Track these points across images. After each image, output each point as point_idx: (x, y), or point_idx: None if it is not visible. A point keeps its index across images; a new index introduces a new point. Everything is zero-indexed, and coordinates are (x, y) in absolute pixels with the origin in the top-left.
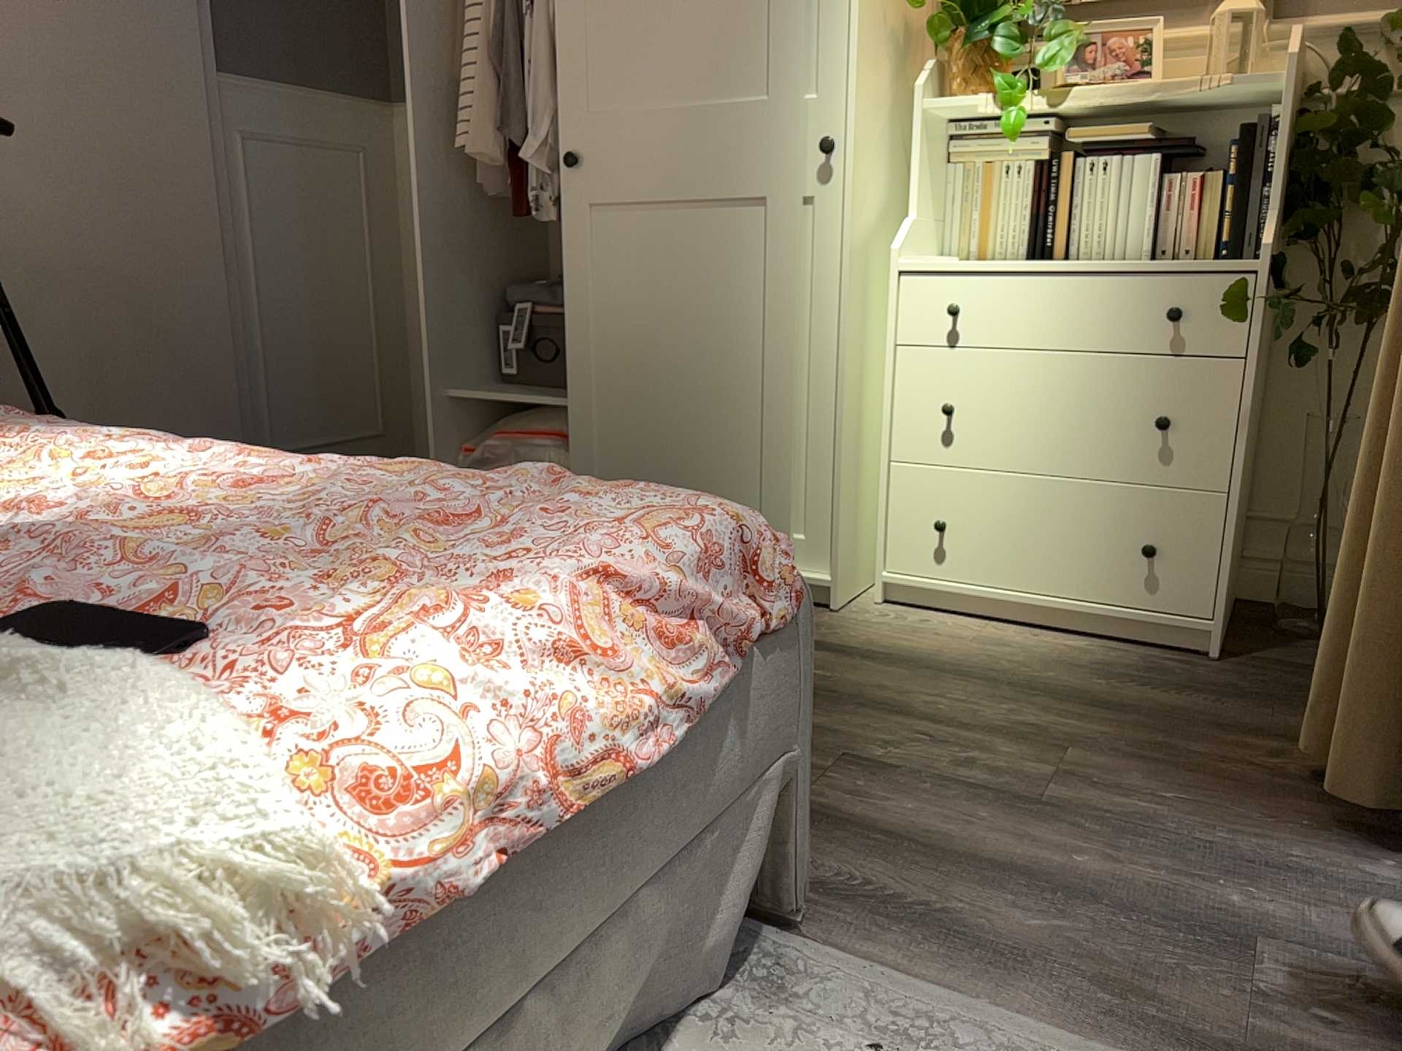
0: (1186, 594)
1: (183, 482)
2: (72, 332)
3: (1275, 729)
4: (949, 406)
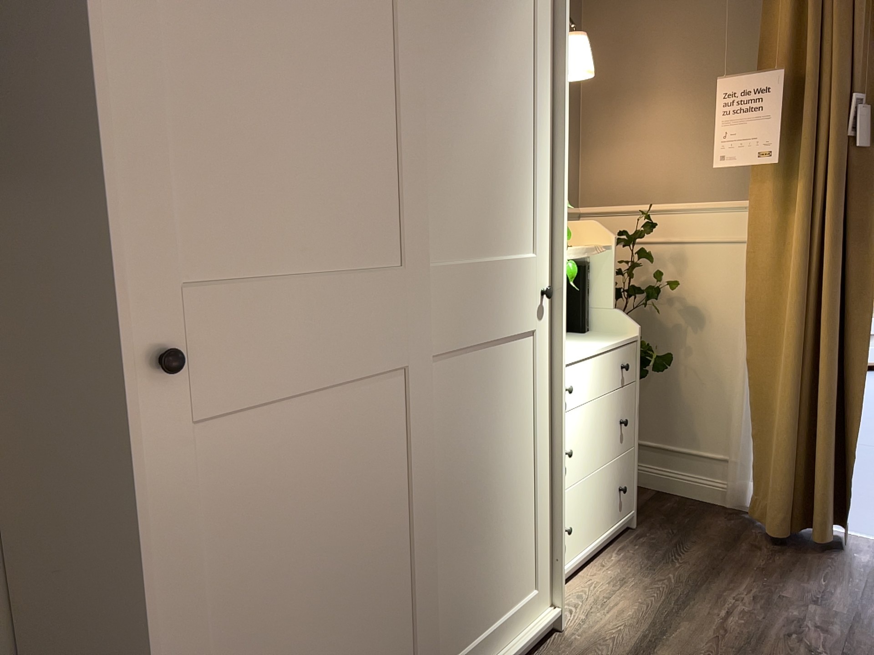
0: (628, 503)
1: None
2: None
3: (719, 539)
4: (572, 451)
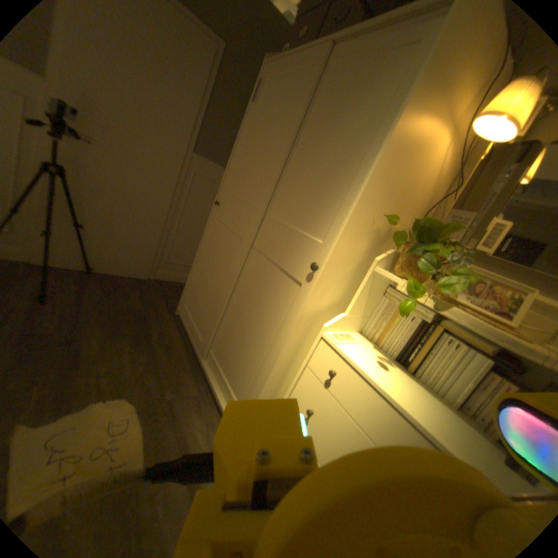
0: None
1: None
2: (104, 206)
3: None
4: (309, 411)
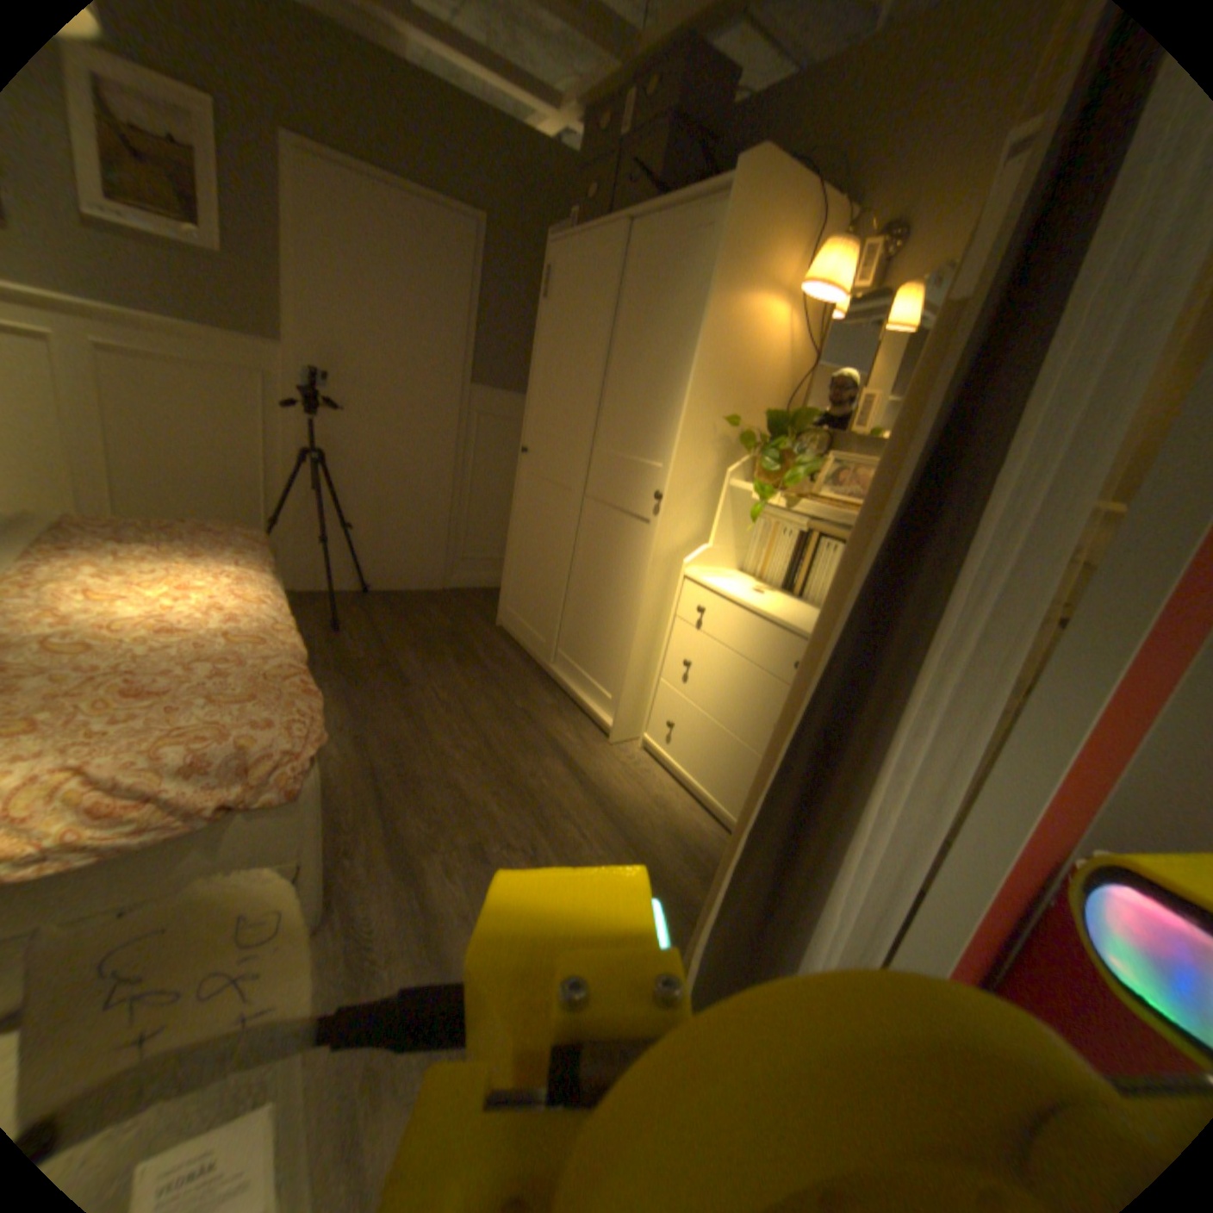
0: None
1: (160, 615)
2: (370, 489)
3: None
4: (686, 660)
